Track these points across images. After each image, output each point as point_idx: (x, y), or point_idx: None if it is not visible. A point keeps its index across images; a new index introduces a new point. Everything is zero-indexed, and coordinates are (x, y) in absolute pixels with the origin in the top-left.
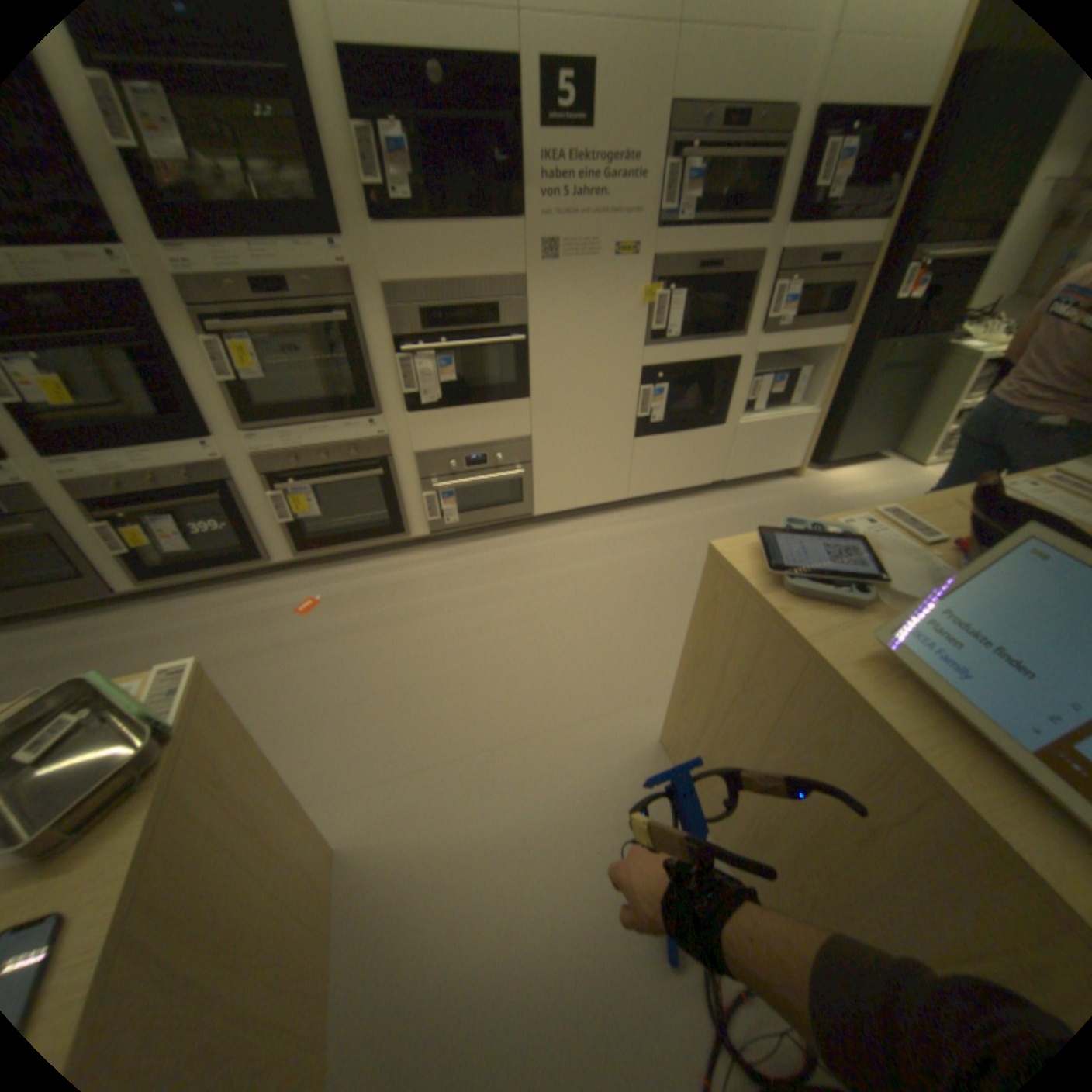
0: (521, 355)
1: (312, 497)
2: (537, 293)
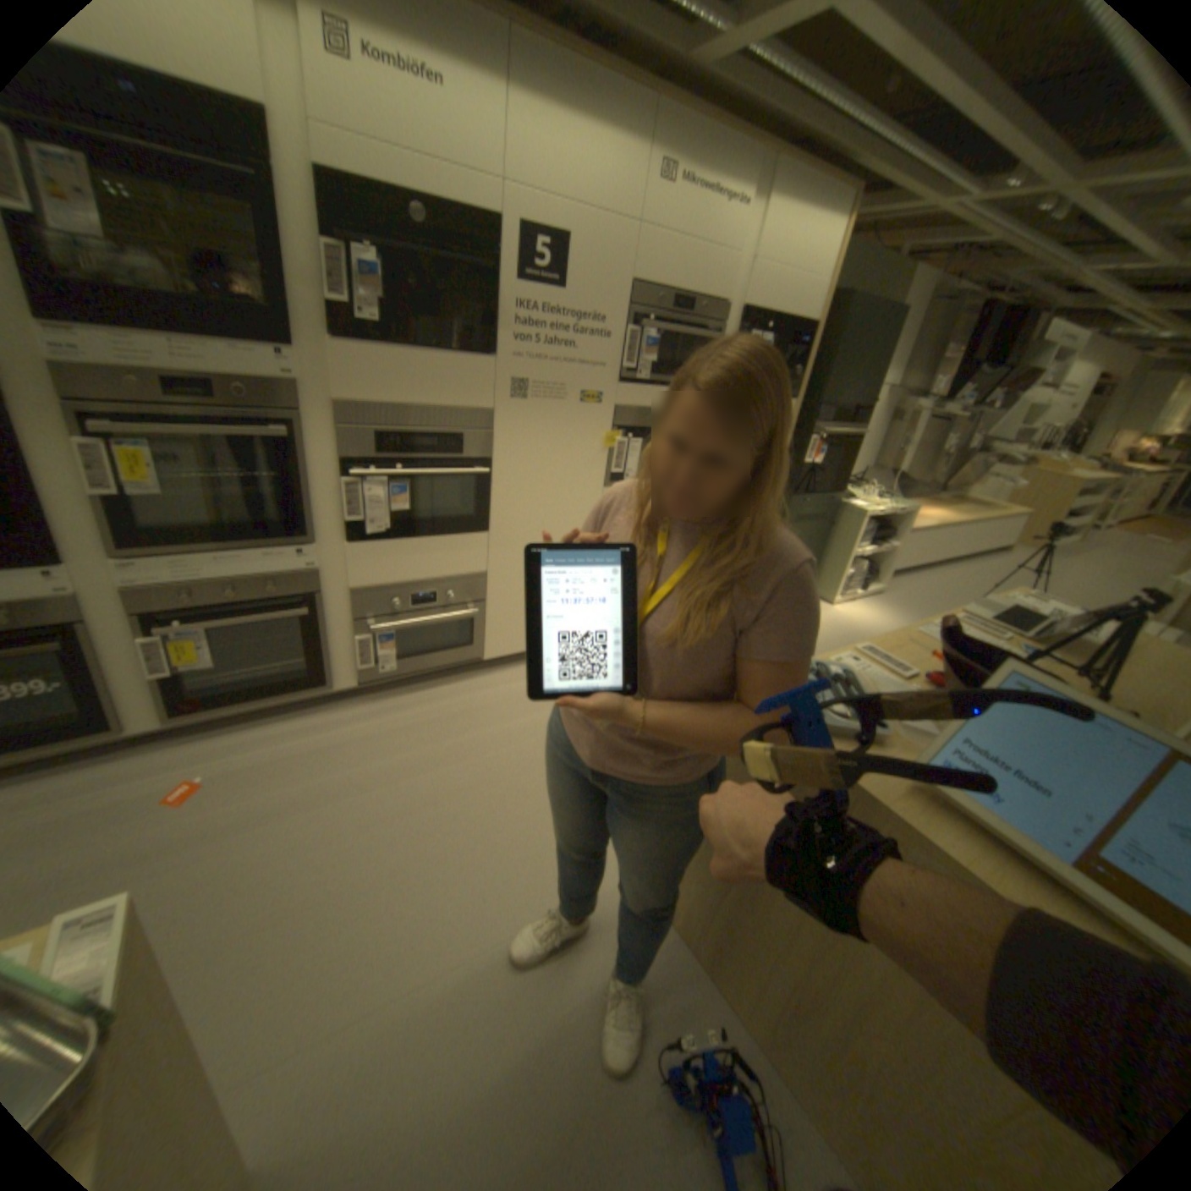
0: (482, 488)
1: (202, 644)
2: (503, 428)
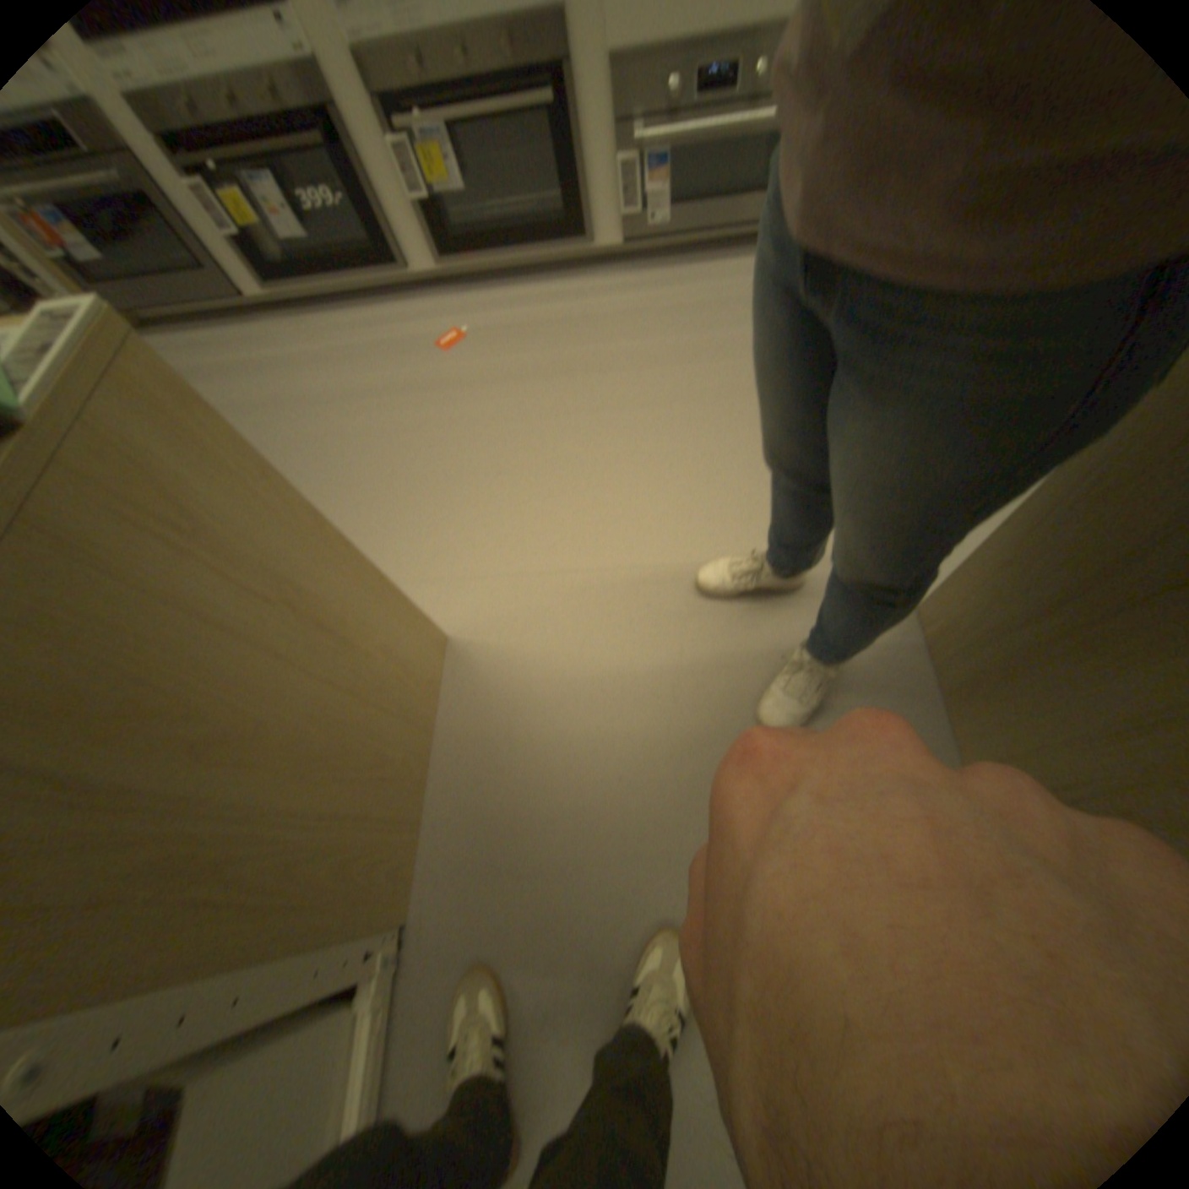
0: None
1: (448, 142)
2: None
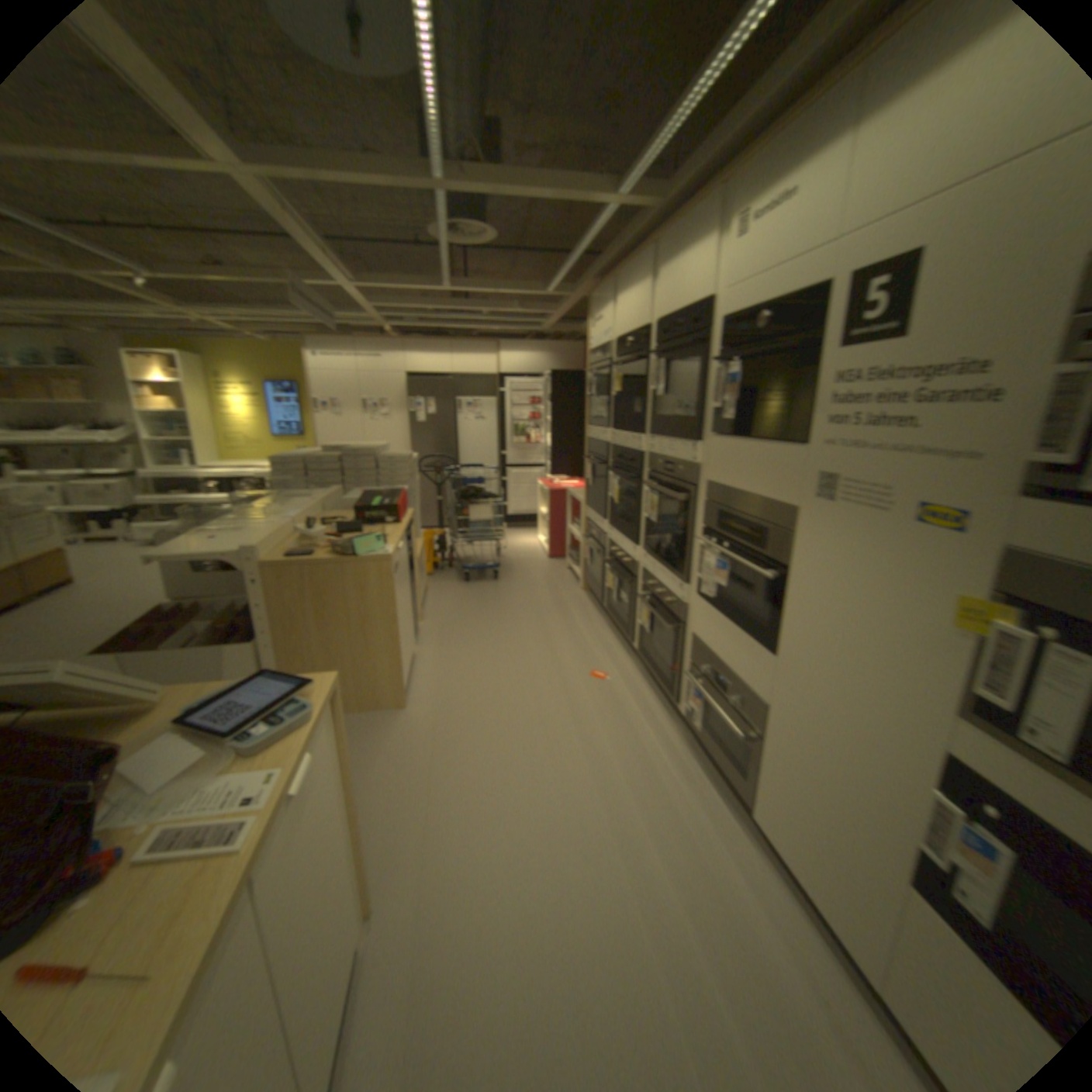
0: (776, 597)
1: (647, 616)
2: (801, 532)
